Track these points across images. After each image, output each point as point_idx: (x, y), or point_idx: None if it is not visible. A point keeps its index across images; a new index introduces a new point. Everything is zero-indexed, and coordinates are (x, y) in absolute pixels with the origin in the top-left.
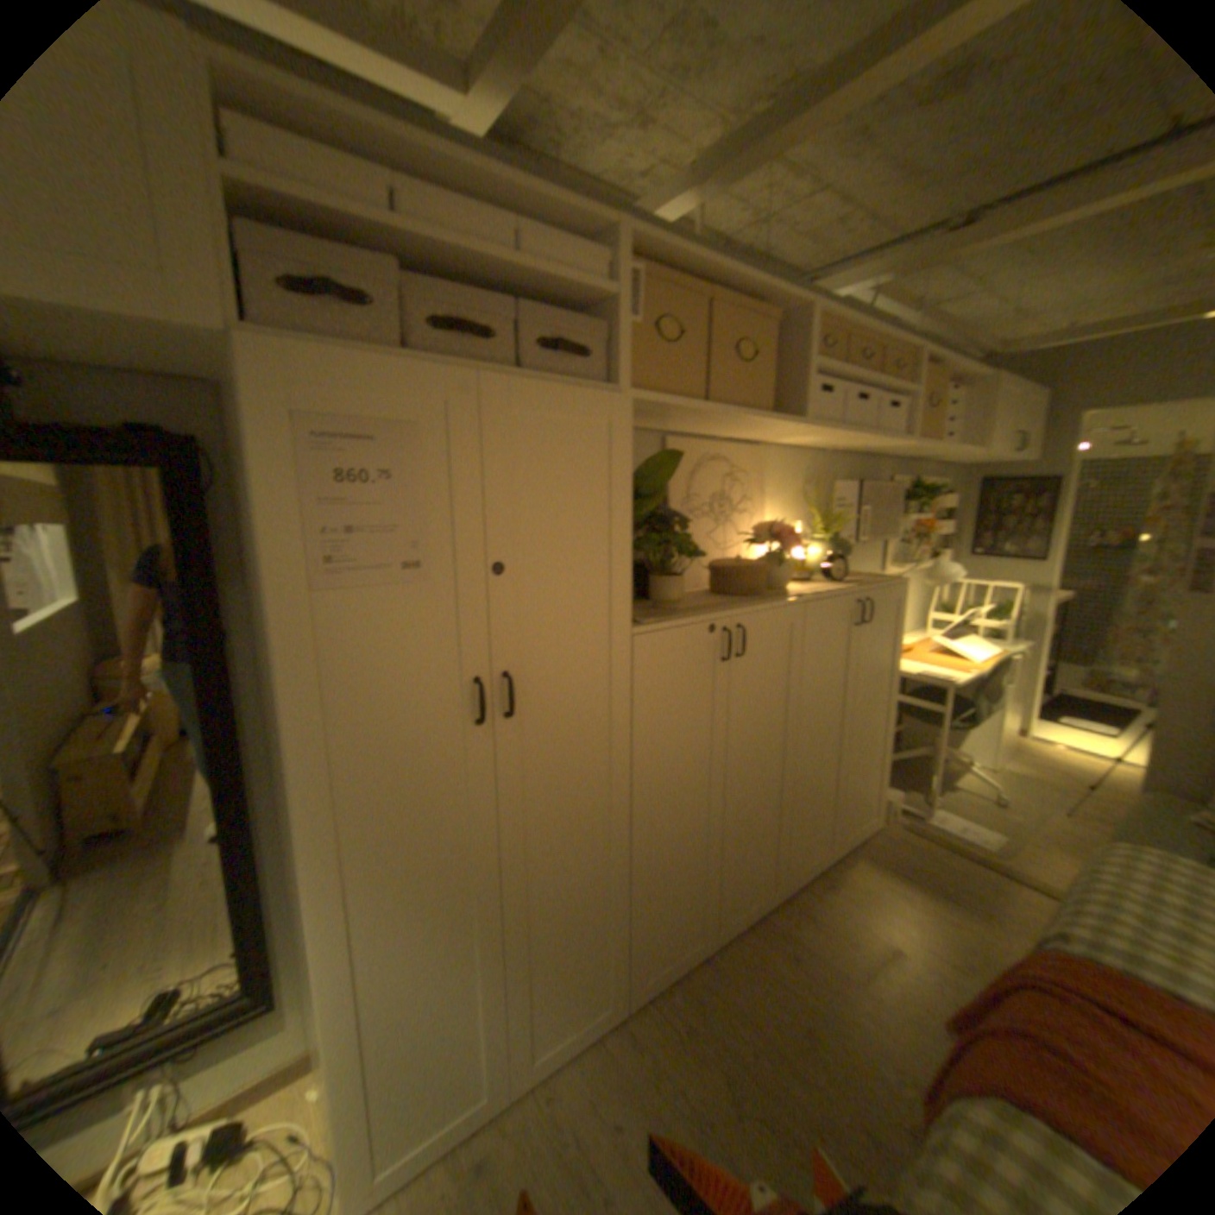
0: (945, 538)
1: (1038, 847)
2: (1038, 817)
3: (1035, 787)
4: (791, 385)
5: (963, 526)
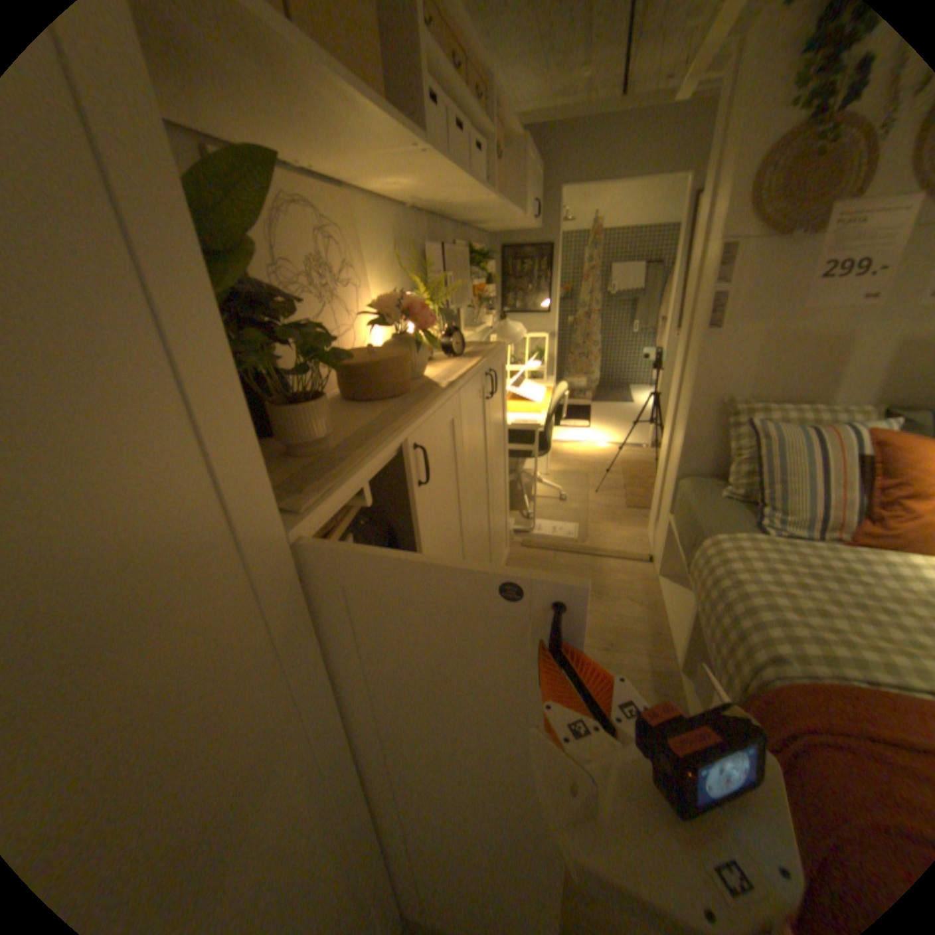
0: (489, 299)
1: (593, 521)
2: (582, 498)
3: (570, 476)
4: (395, 71)
5: (494, 288)
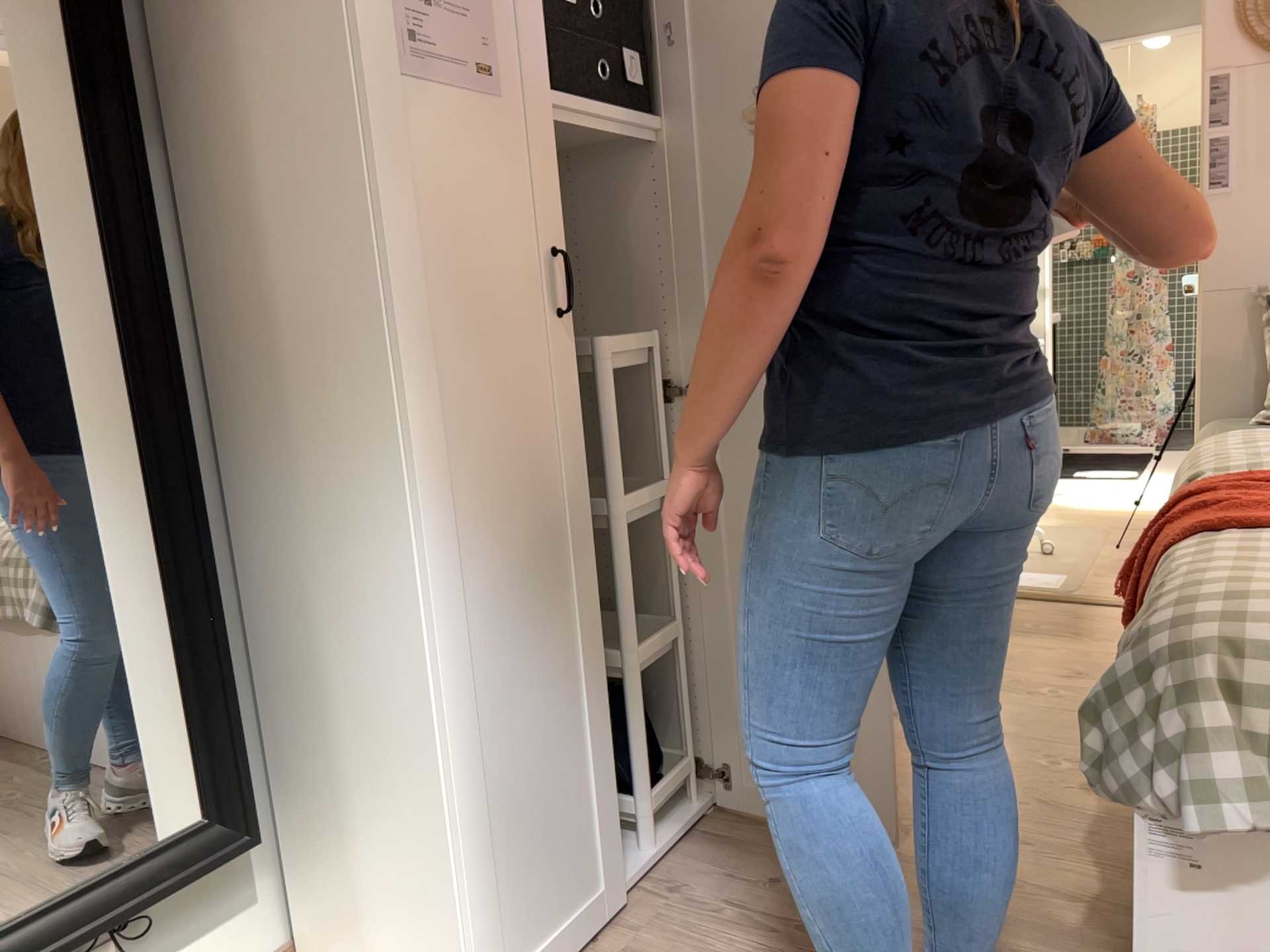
0: None
1: (1095, 572)
2: (1084, 550)
3: (1069, 528)
4: None
5: None
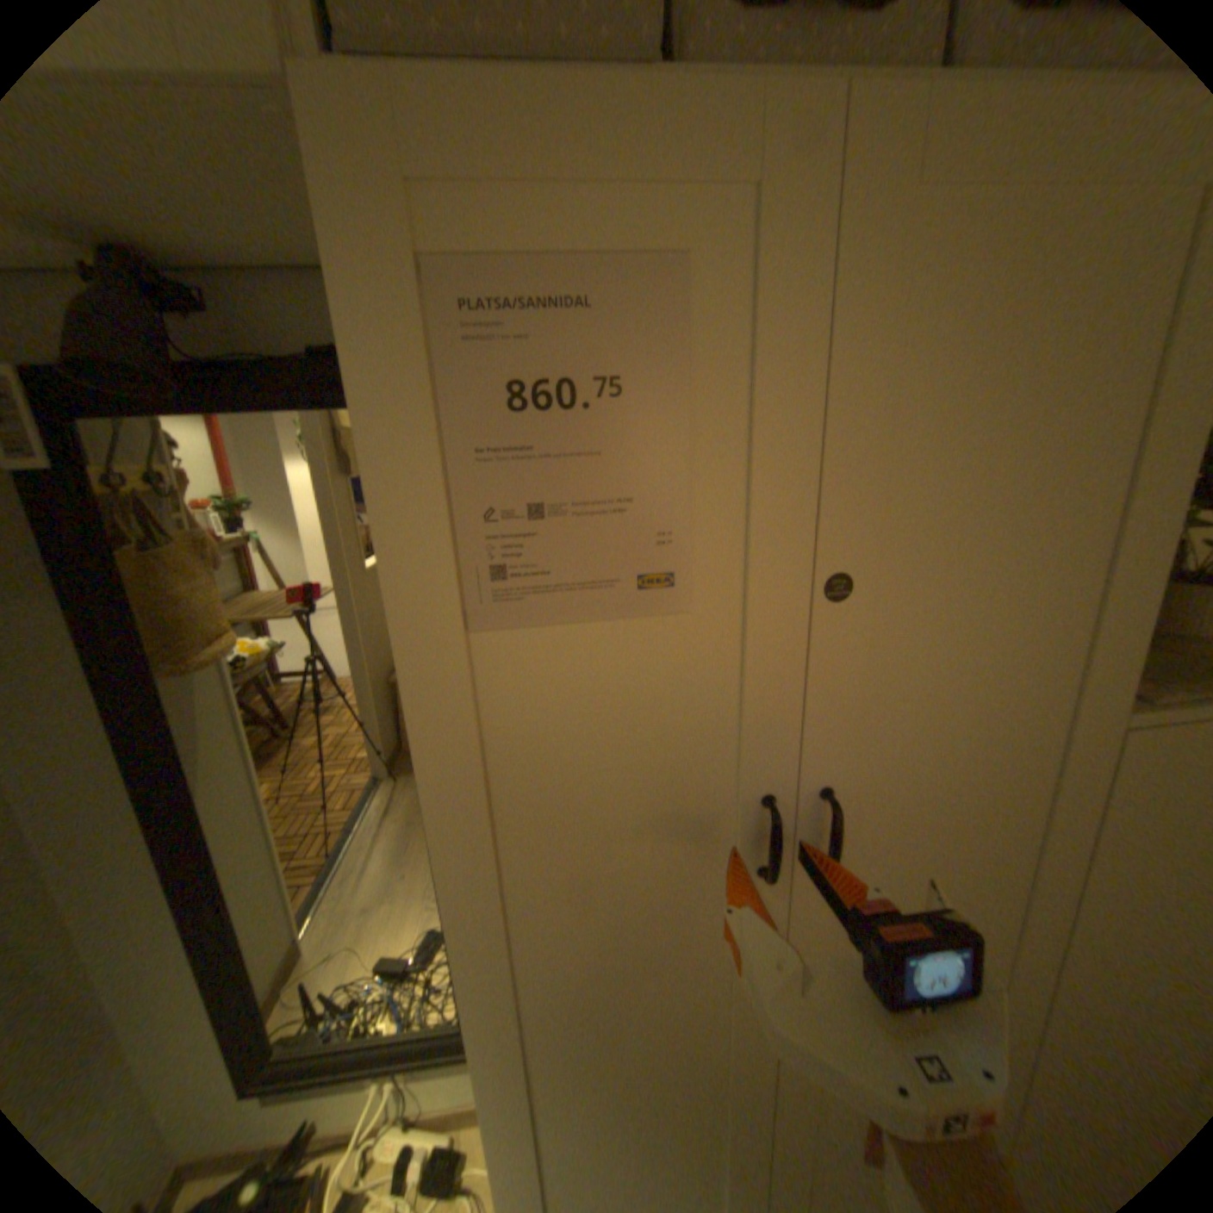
0: None
1: None
2: None
3: None
4: None
5: None
